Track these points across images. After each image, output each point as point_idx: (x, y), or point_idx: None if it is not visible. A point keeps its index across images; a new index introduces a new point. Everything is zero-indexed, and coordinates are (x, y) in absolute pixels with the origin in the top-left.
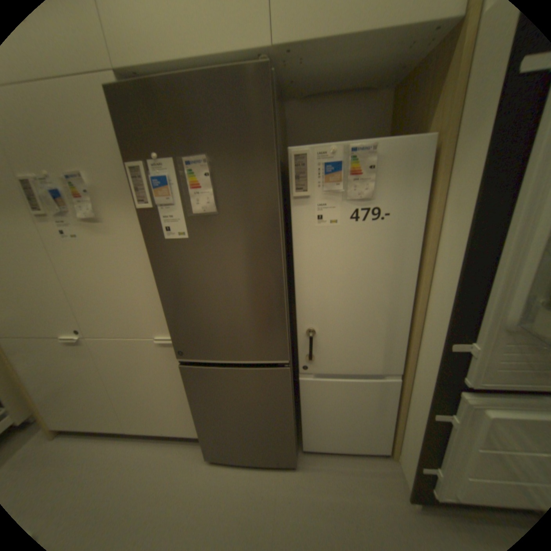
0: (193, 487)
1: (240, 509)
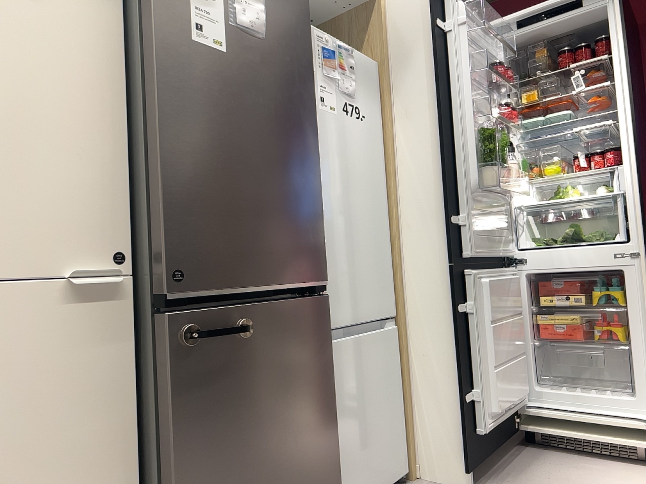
0: None
1: None
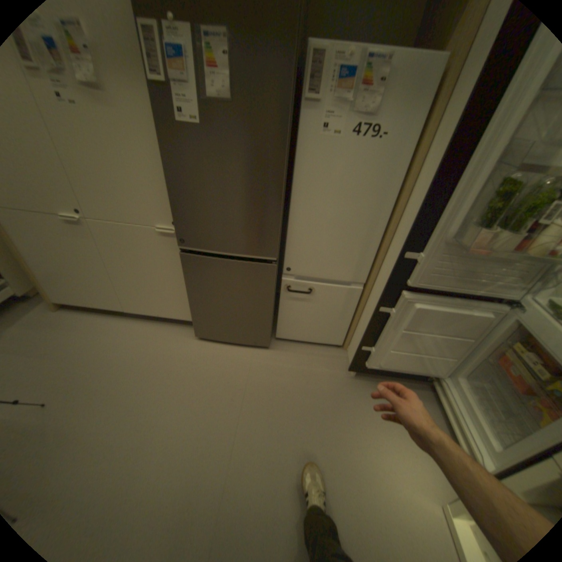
0: (186, 352)
1: (224, 367)
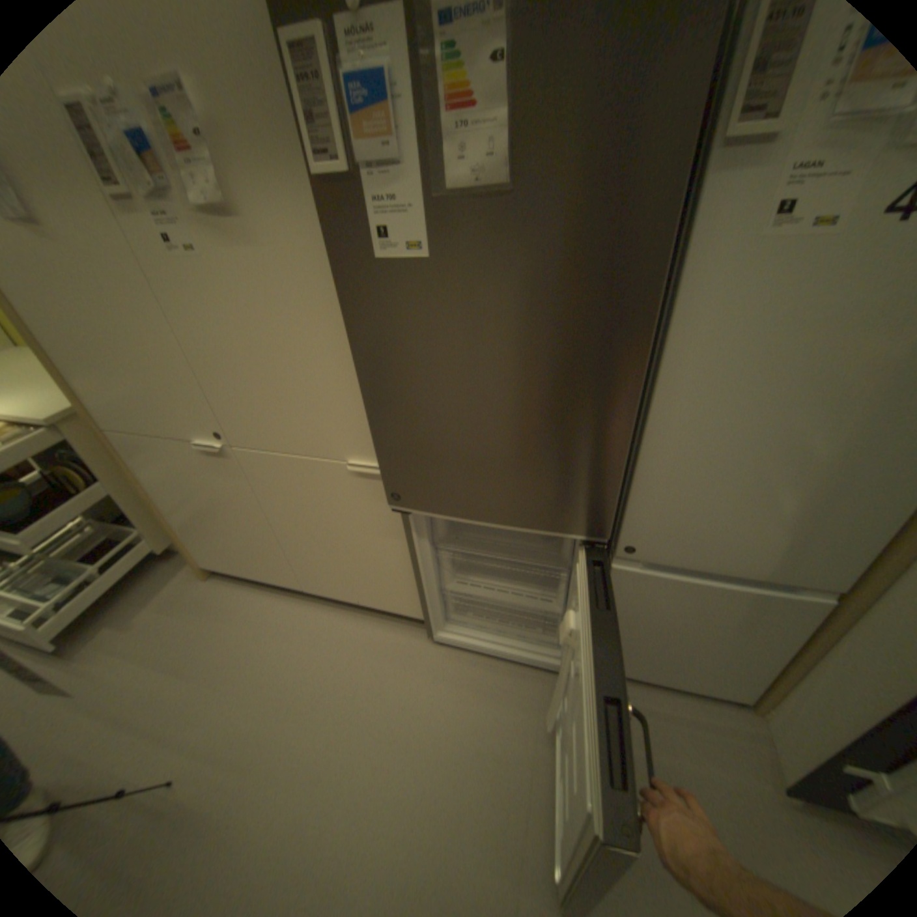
0: (407, 686)
1: (481, 733)
